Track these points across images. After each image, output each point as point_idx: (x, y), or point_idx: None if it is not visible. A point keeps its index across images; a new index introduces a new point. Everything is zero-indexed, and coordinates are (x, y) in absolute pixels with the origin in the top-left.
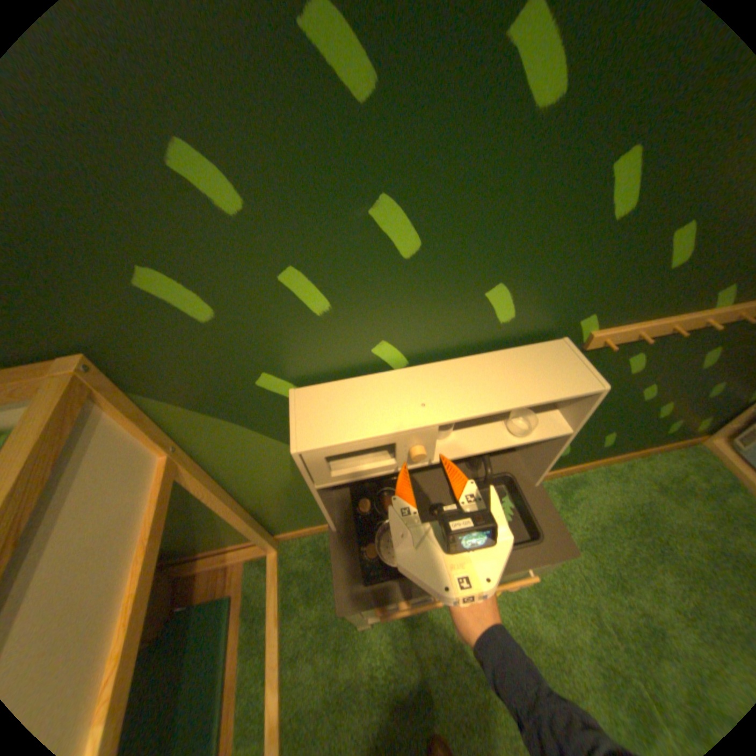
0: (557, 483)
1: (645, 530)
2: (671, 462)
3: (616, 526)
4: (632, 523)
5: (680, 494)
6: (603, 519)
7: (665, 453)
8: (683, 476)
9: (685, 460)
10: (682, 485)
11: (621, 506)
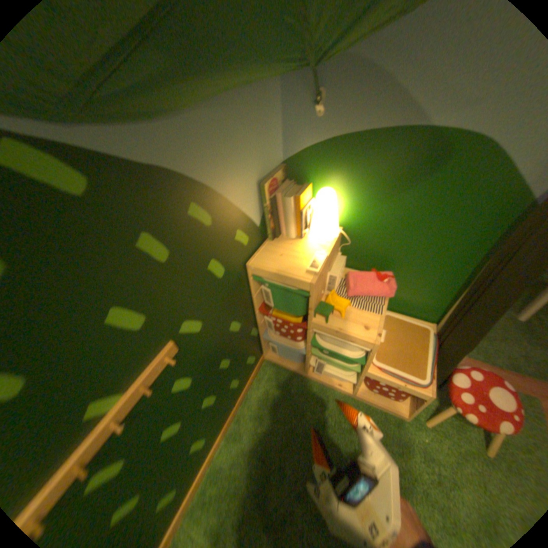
0: (197, 496)
1: (266, 469)
2: (256, 390)
3: (249, 489)
4: (256, 473)
5: (270, 412)
6: (239, 493)
7: (250, 386)
8: (266, 395)
9: (262, 380)
10: (268, 403)
11: (245, 464)
